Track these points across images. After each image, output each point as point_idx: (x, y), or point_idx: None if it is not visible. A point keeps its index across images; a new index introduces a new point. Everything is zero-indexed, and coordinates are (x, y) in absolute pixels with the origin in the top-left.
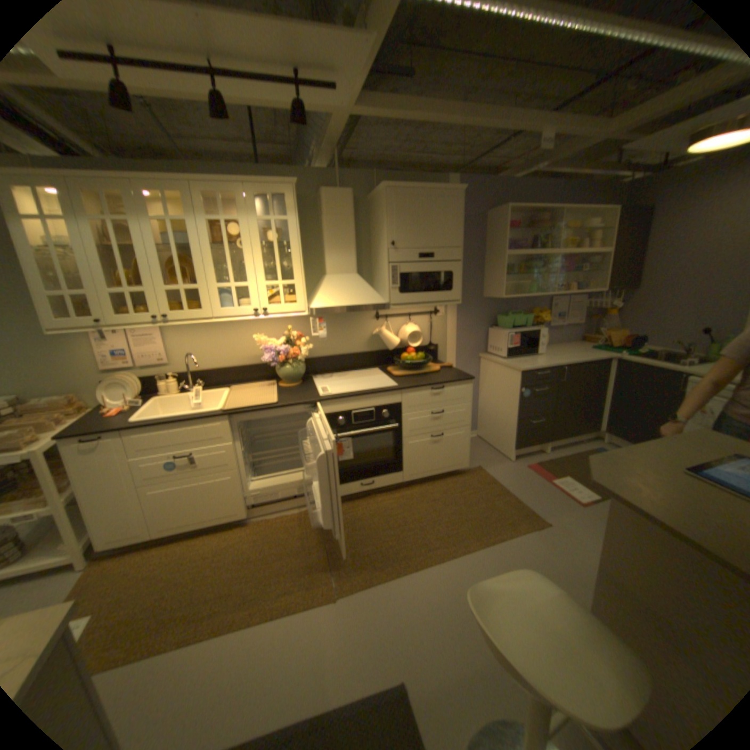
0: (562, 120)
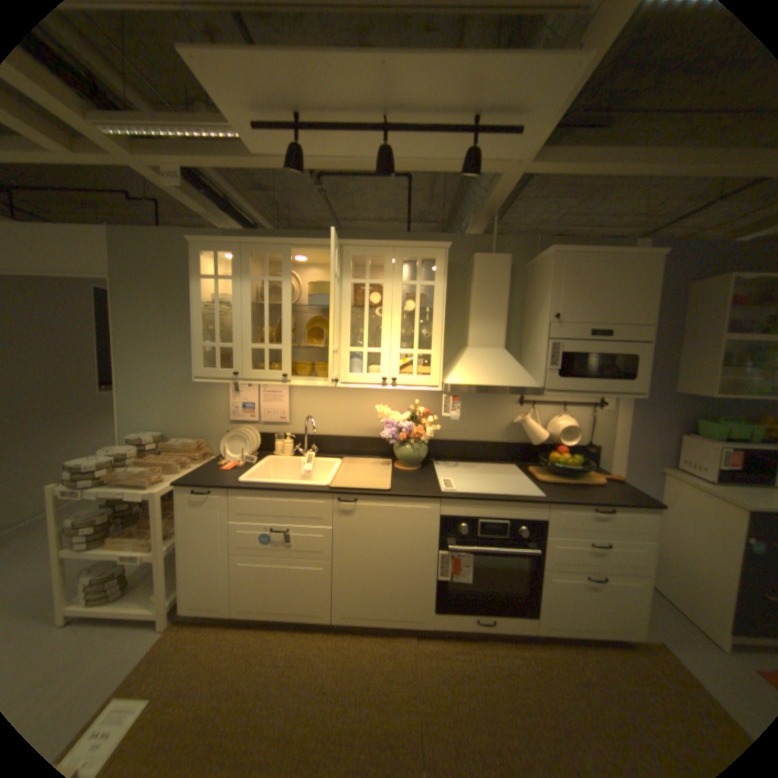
0: None
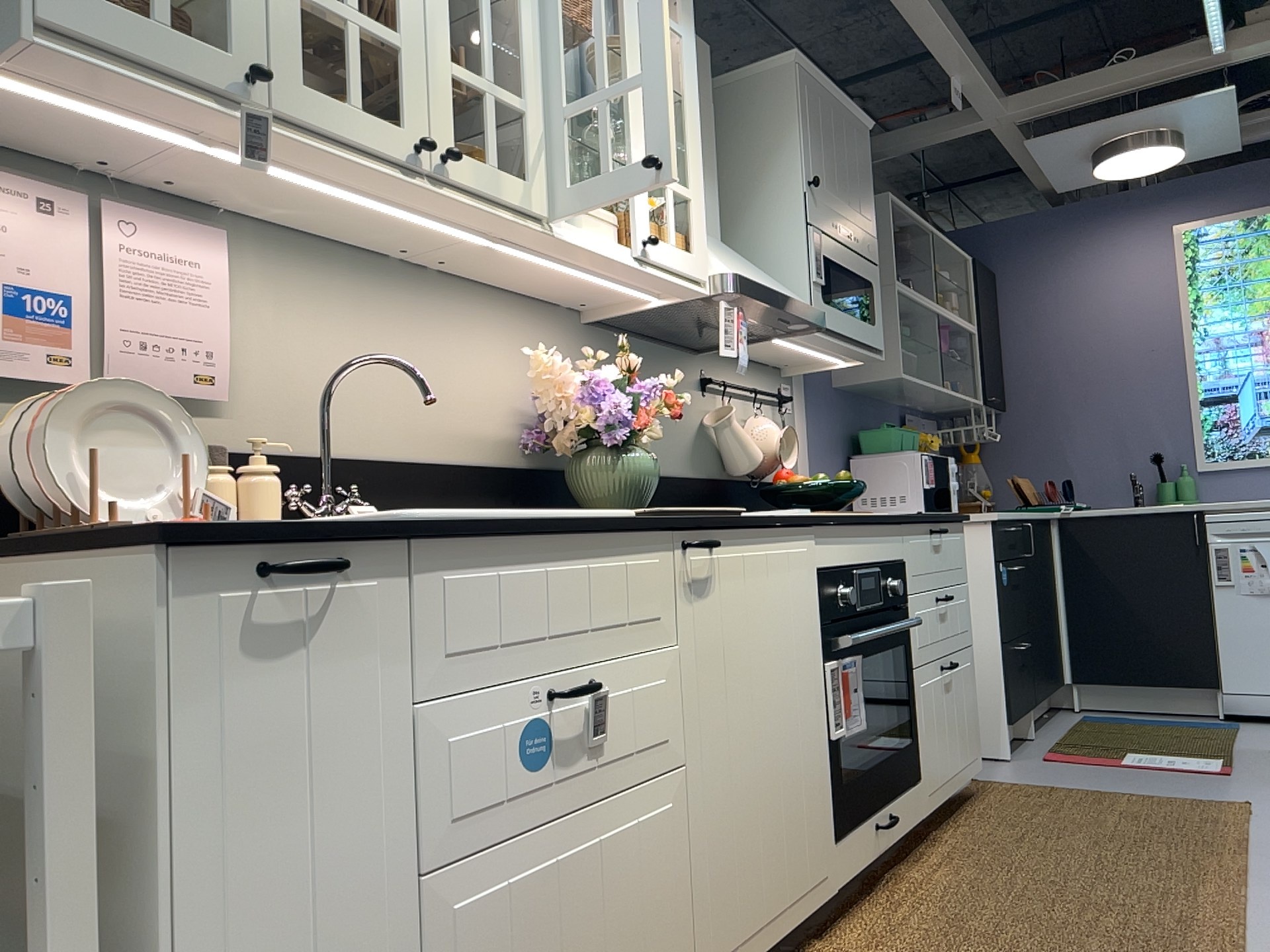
0: (979, 69)
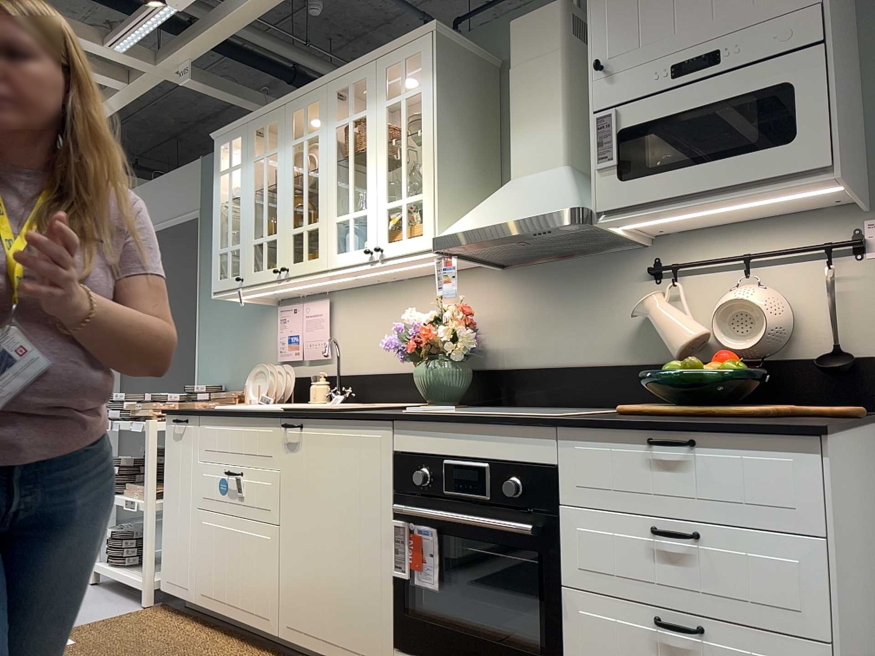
0: None
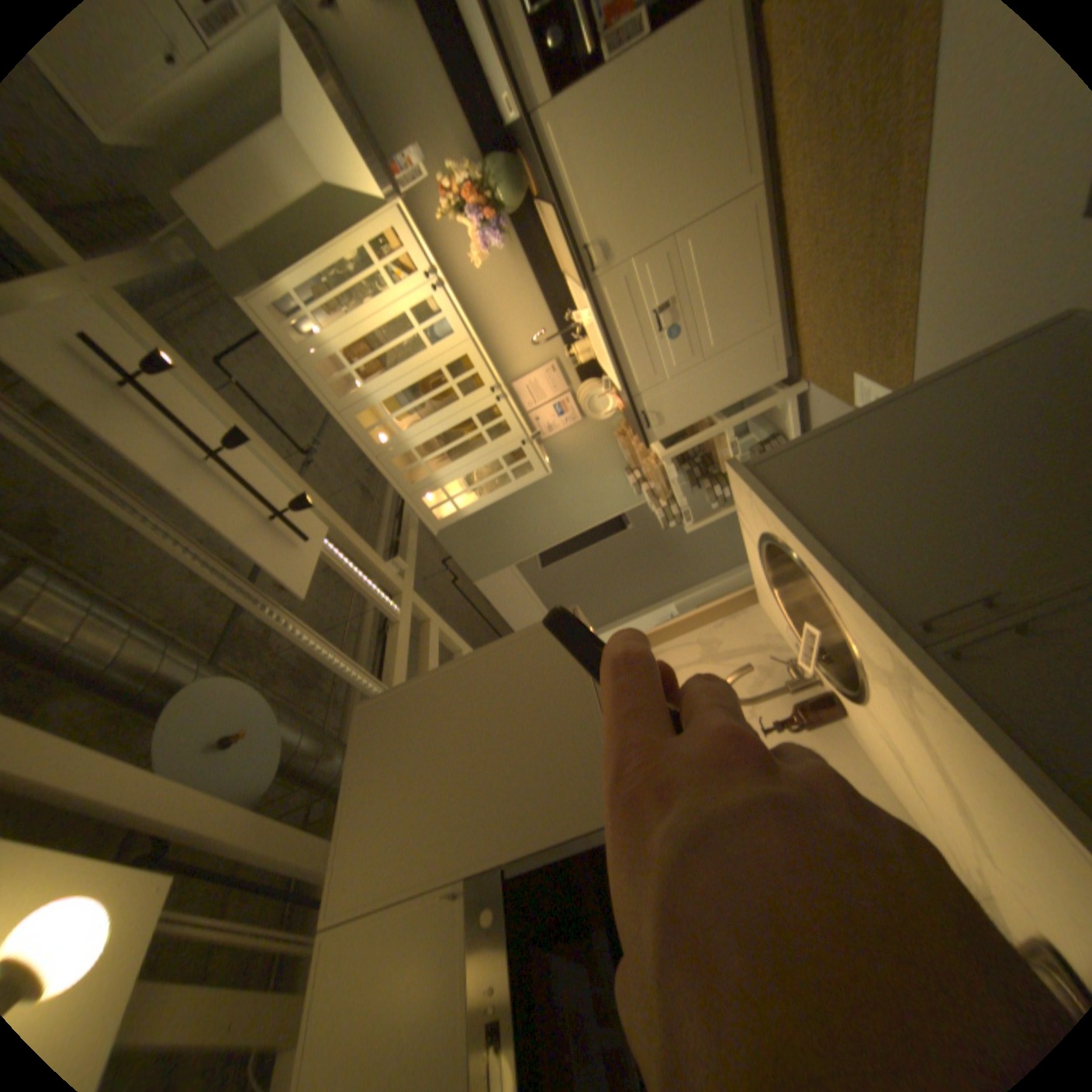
0: None
